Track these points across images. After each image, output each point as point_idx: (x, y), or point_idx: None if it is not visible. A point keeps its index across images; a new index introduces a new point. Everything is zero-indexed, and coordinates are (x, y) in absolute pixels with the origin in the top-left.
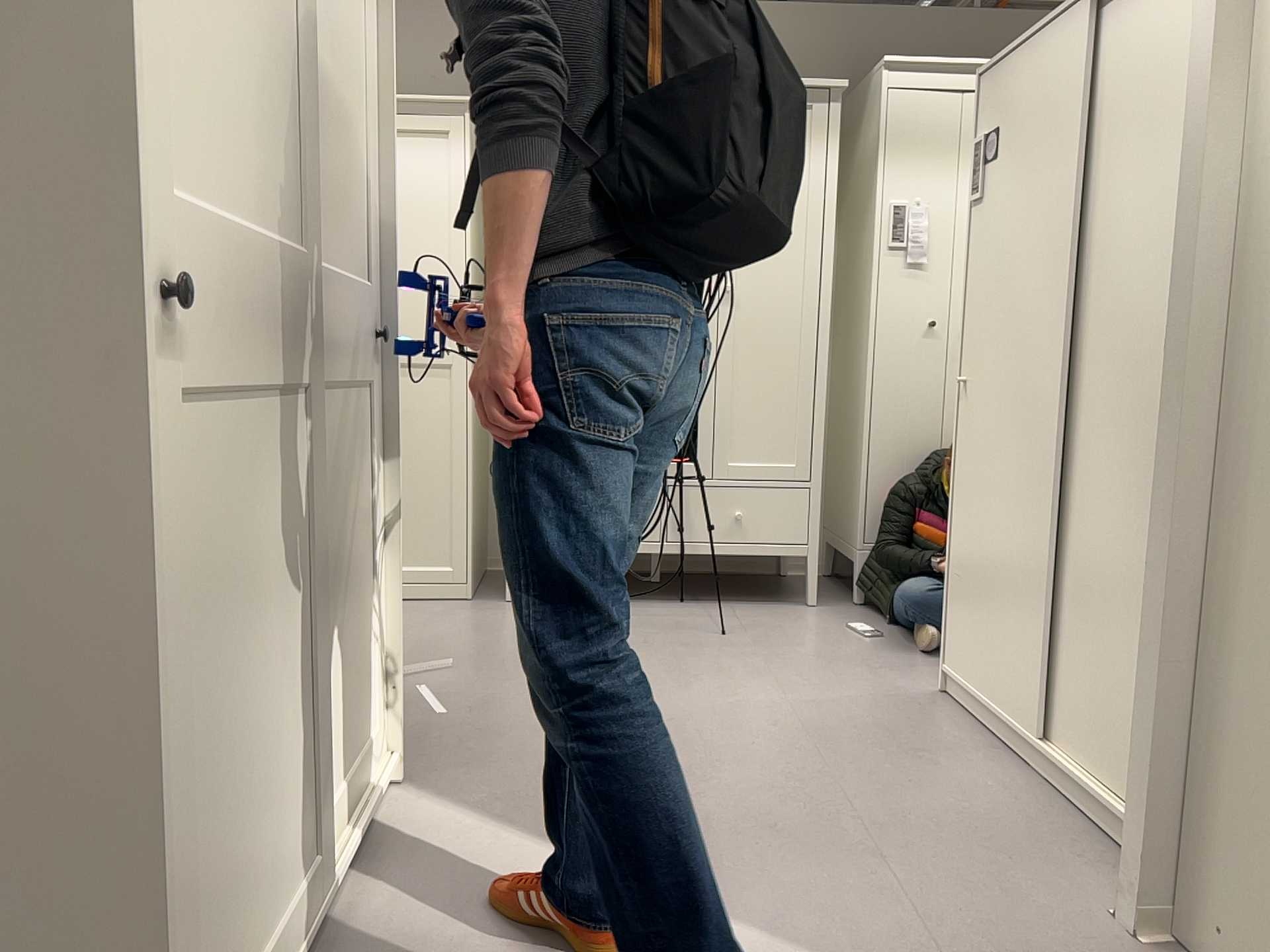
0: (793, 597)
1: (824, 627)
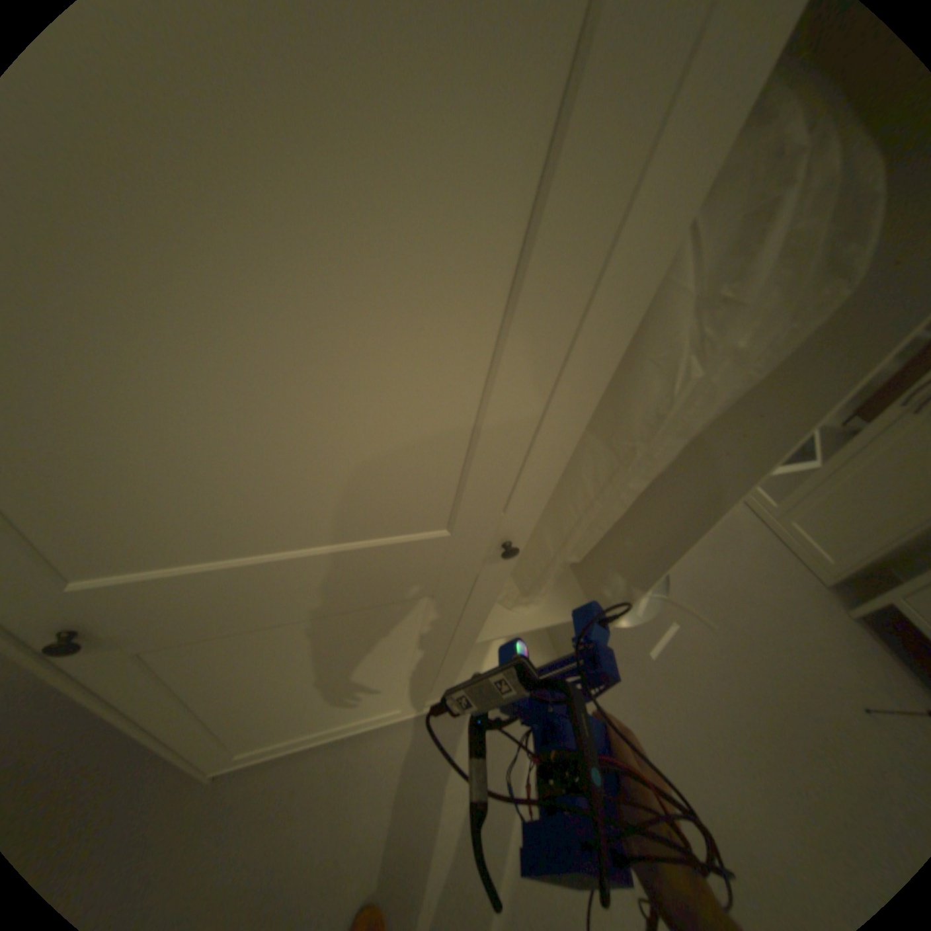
0: None
1: None
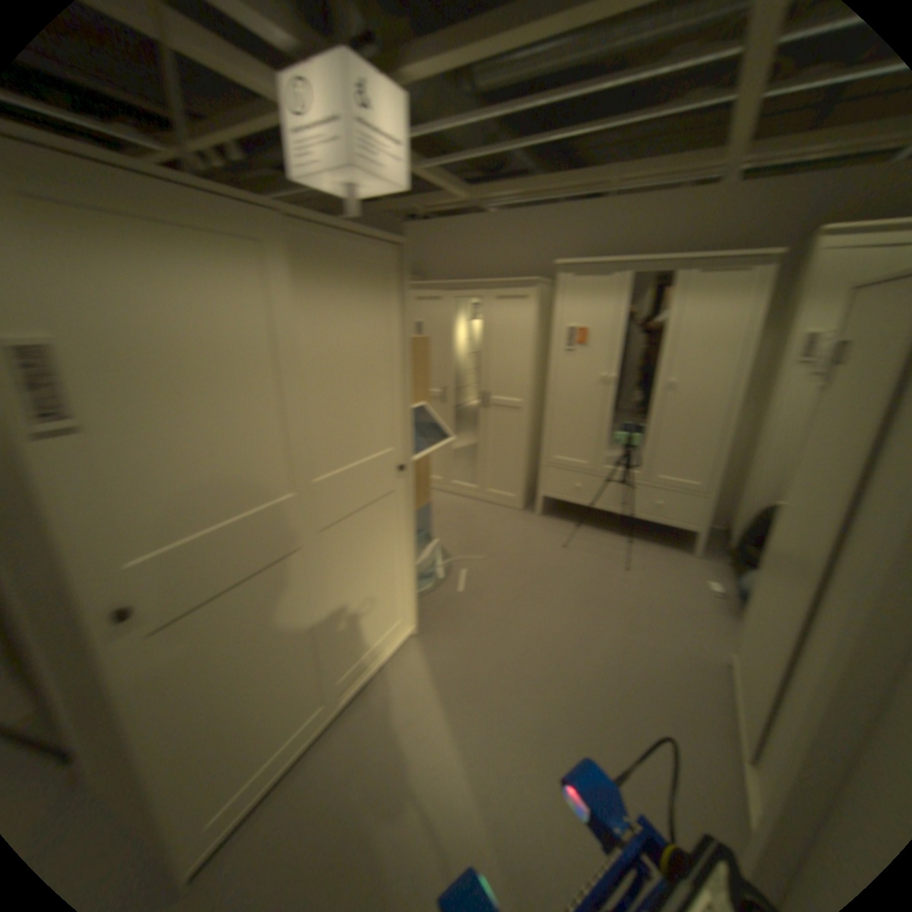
0: (691, 546)
1: (693, 578)
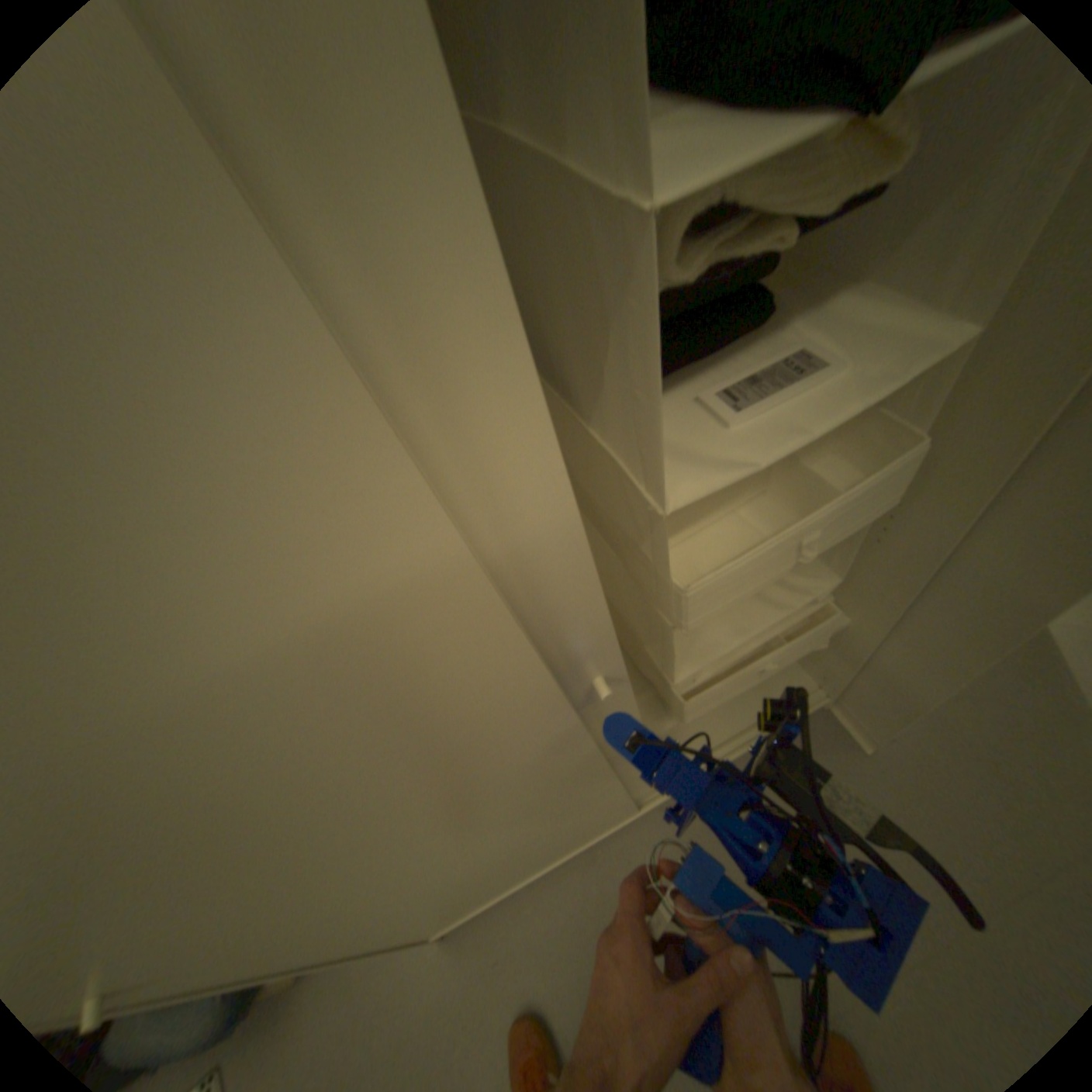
0: None
1: None
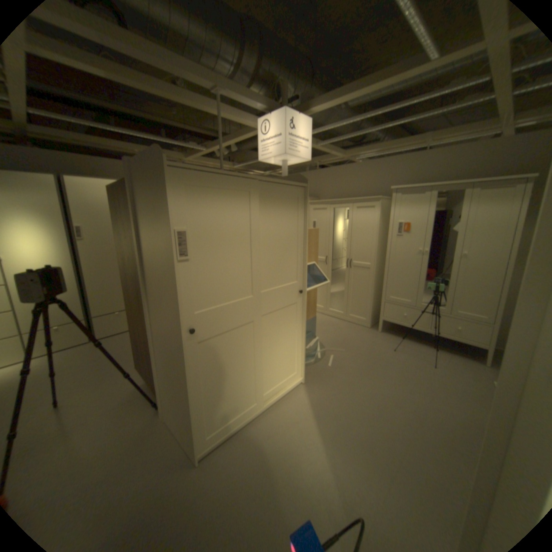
0: (484, 360)
1: (482, 378)
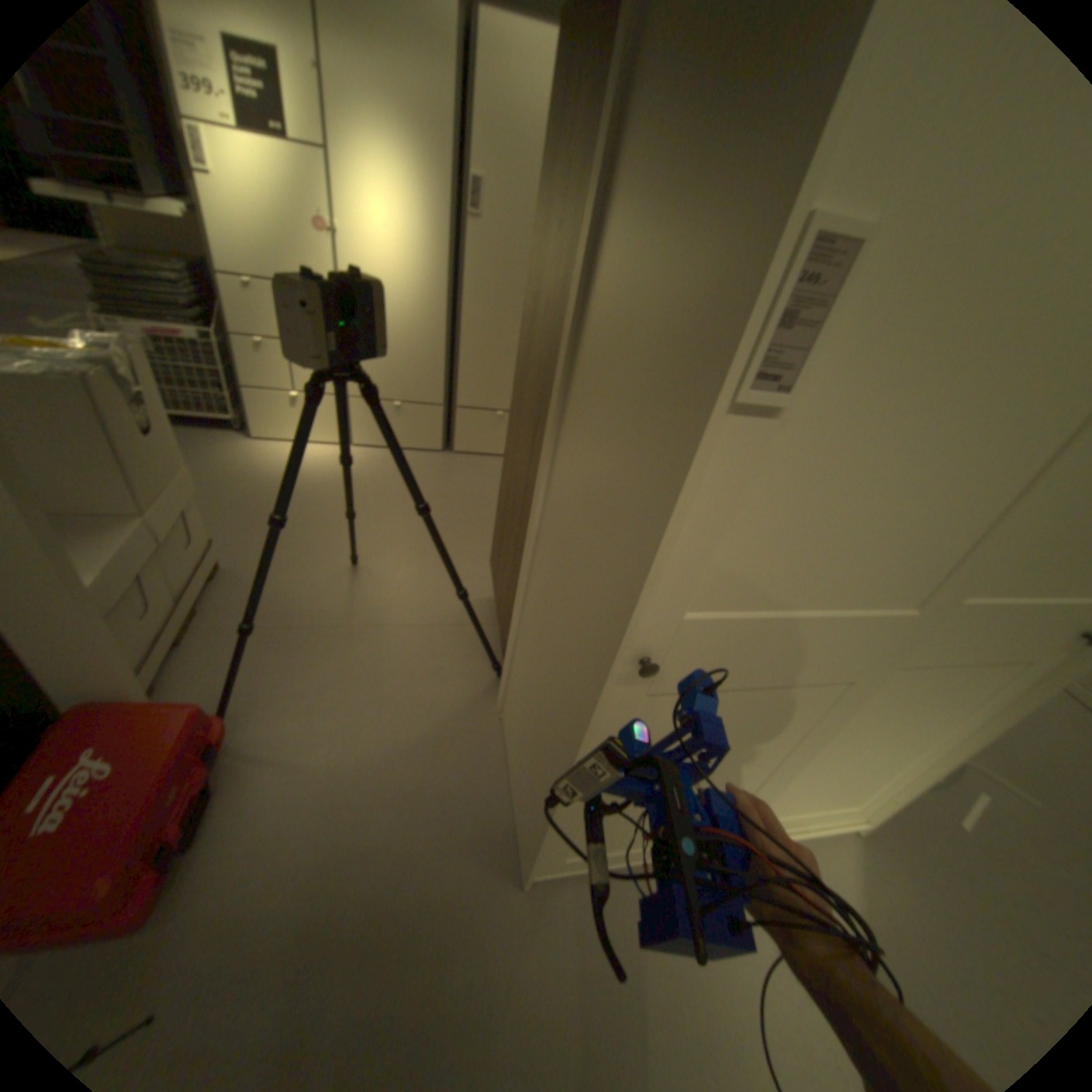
0: None
1: None
